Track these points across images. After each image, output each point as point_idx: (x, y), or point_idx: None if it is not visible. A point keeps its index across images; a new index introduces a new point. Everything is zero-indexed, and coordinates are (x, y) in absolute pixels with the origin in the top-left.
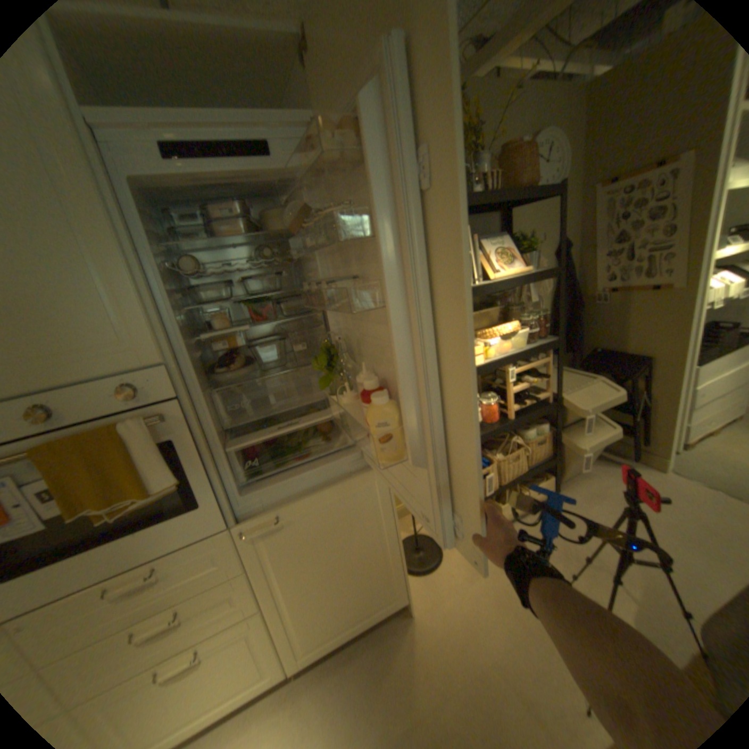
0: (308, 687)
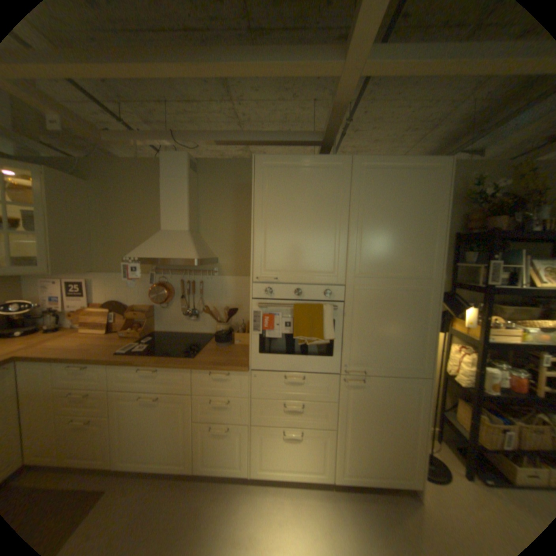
0: (344, 500)
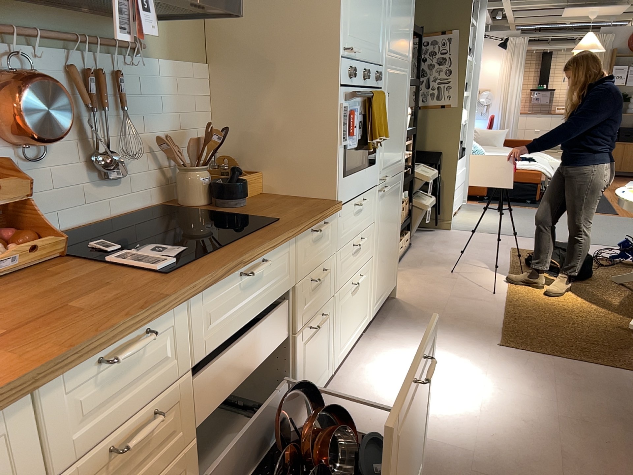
0: (376, 331)
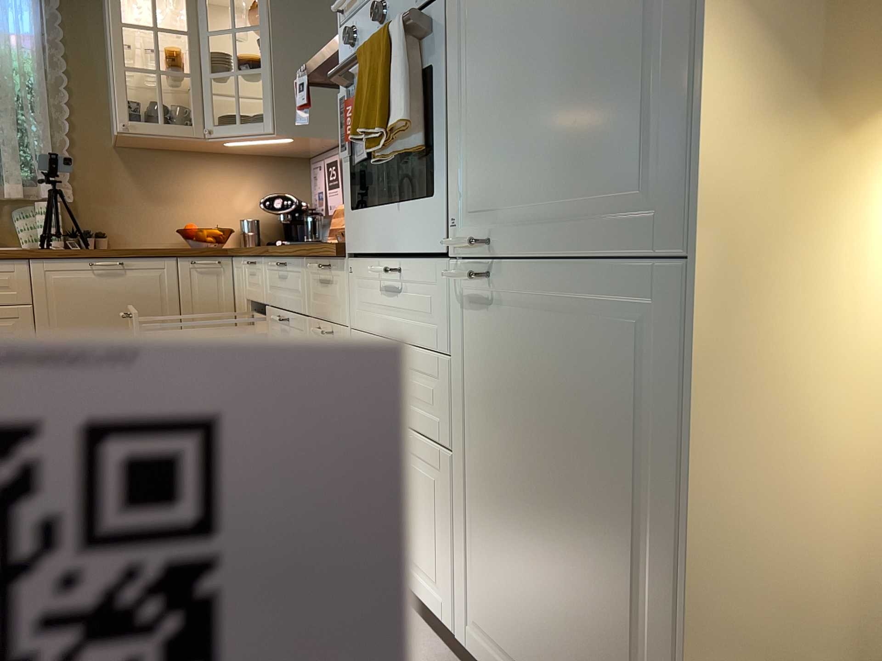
0: None
